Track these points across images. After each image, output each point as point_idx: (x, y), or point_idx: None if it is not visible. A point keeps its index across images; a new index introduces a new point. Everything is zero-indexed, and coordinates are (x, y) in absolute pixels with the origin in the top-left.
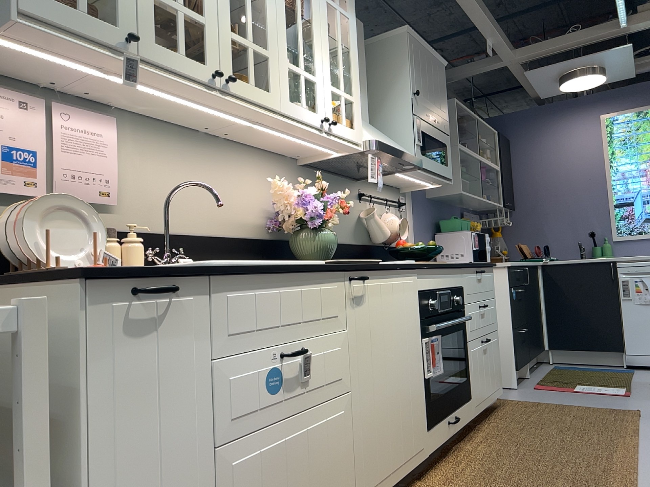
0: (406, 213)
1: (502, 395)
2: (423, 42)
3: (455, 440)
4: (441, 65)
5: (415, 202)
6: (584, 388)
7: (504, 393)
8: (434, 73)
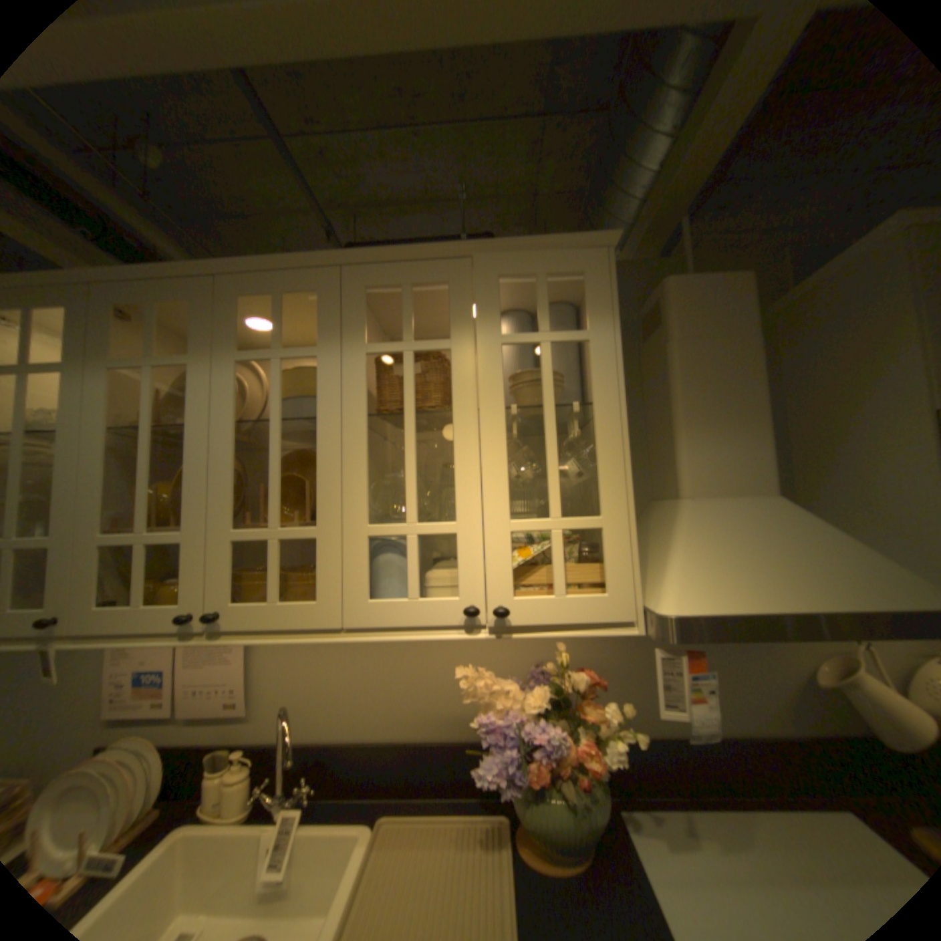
0: None
1: None
2: None
3: None
4: None
5: None
6: None
7: None
8: None
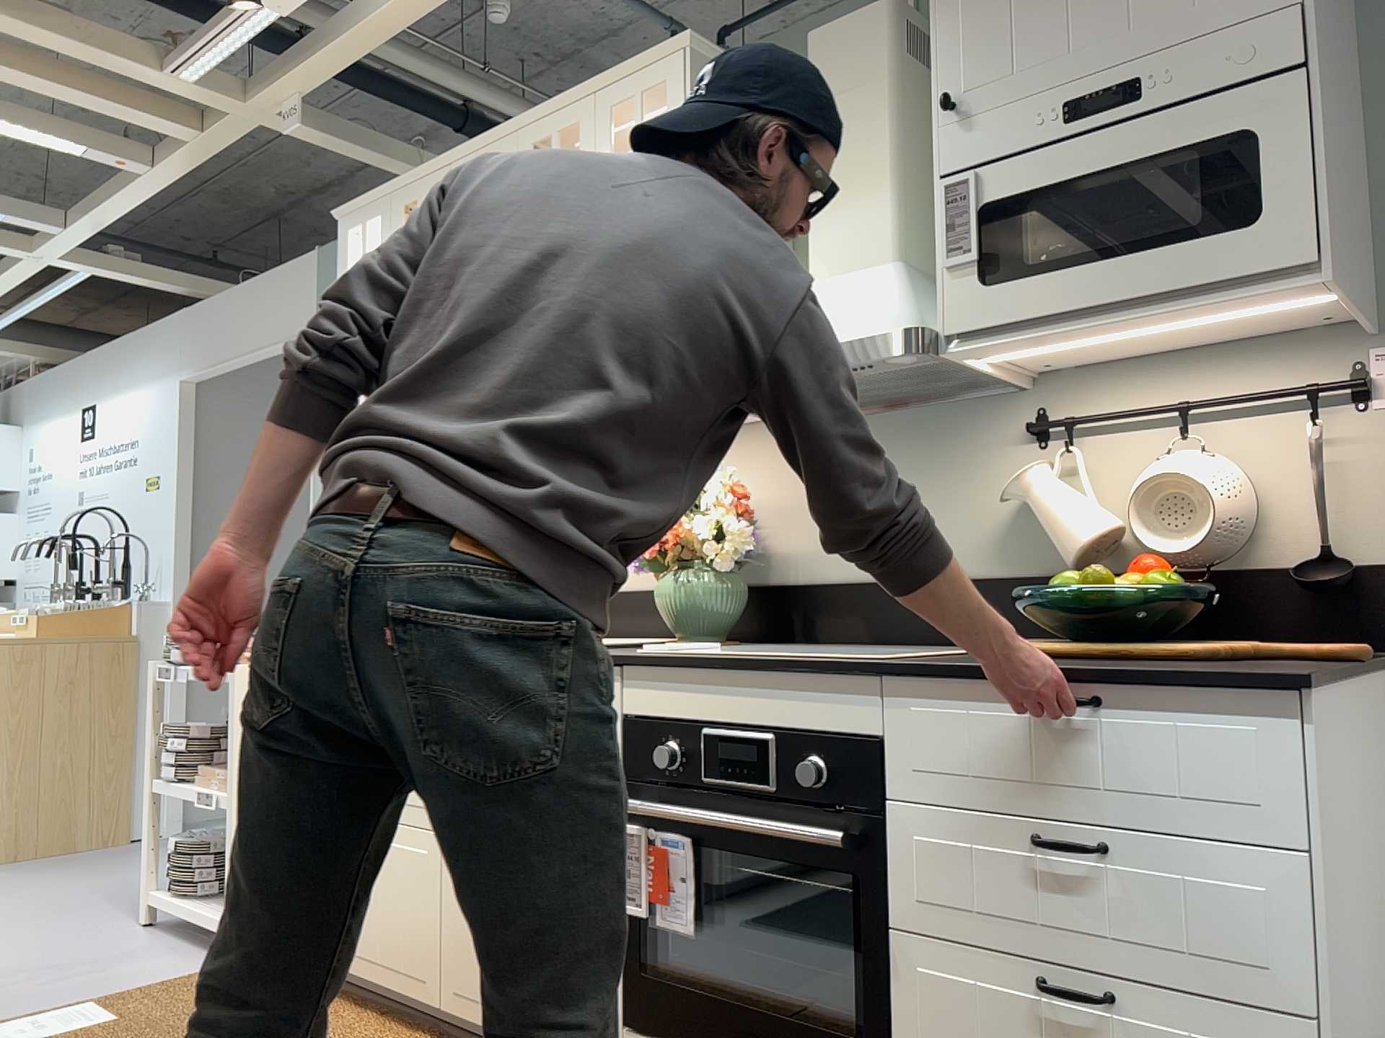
0: None
1: None
2: None
3: None
4: None
5: None
6: None
7: None
8: None
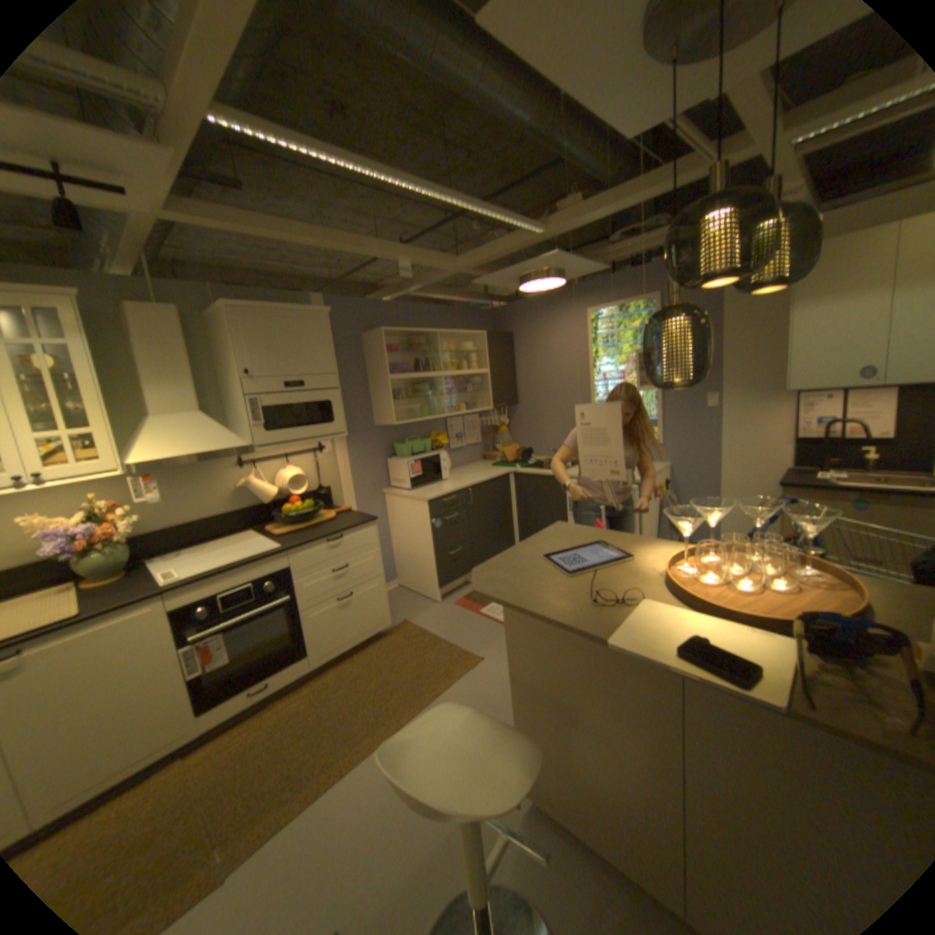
0: (331, 452)
1: (415, 614)
2: (264, 305)
3: (287, 691)
4: (316, 315)
5: (350, 437)
6: (491, 609)
7: (422, 610)
8: (297, 330)
